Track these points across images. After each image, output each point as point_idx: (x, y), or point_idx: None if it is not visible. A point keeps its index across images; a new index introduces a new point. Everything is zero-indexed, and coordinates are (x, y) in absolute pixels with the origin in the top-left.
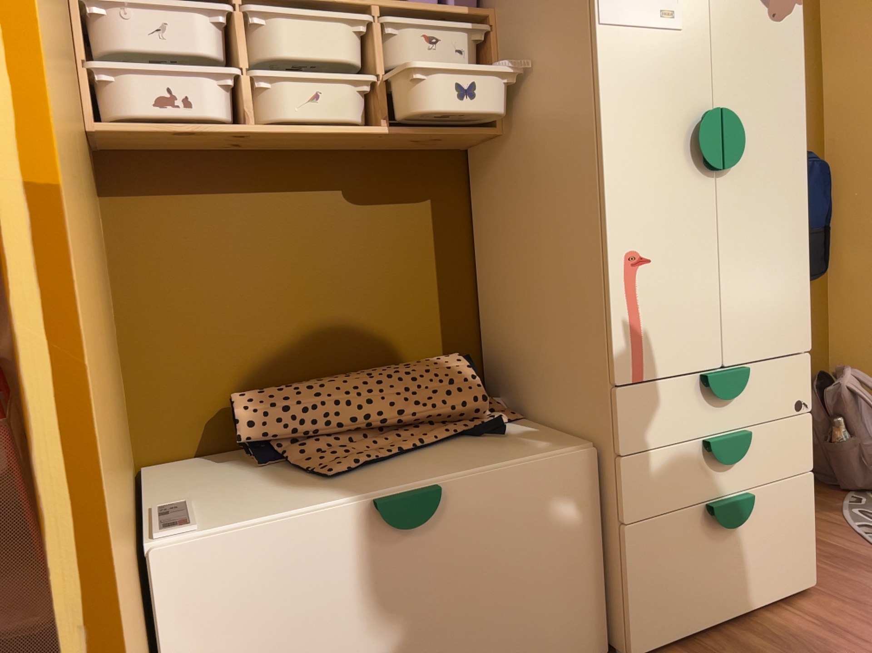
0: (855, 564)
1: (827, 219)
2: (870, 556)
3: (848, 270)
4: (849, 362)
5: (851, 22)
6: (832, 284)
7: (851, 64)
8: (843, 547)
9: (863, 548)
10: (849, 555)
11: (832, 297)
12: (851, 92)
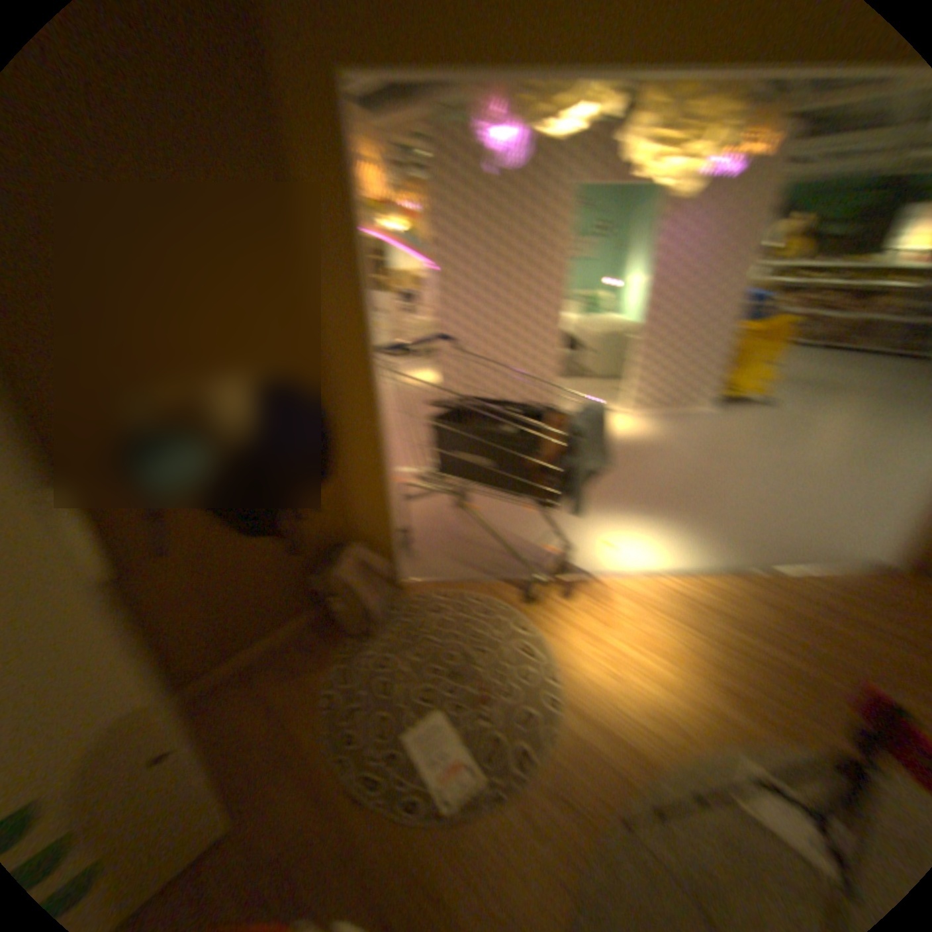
0: (279, 776)
1: (330, 430)
2: (297, 758)
3: (351, 469)
4: (361, 530)
5: (323, 249)
6: (342, 479)
7: (330, 294)
8: (286, 745)
9: (300, 743)
10: (283, 760)
11: (343, 488)
12: (333, 321)
